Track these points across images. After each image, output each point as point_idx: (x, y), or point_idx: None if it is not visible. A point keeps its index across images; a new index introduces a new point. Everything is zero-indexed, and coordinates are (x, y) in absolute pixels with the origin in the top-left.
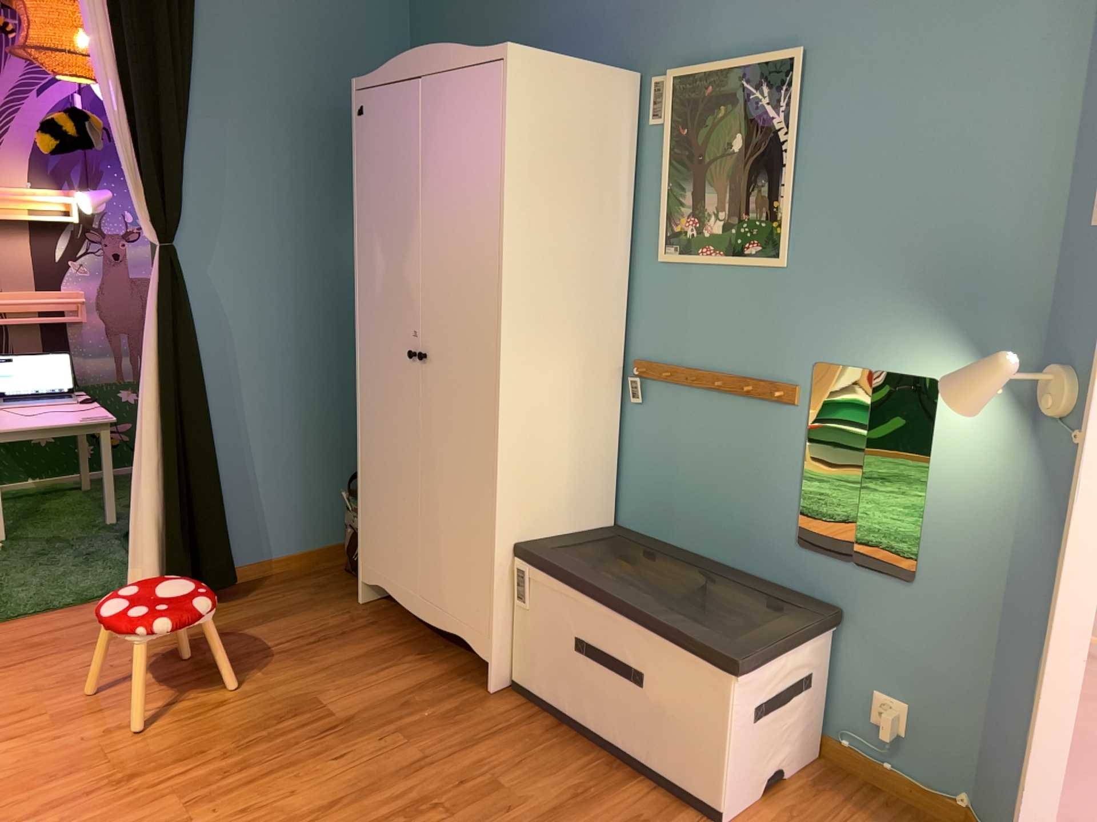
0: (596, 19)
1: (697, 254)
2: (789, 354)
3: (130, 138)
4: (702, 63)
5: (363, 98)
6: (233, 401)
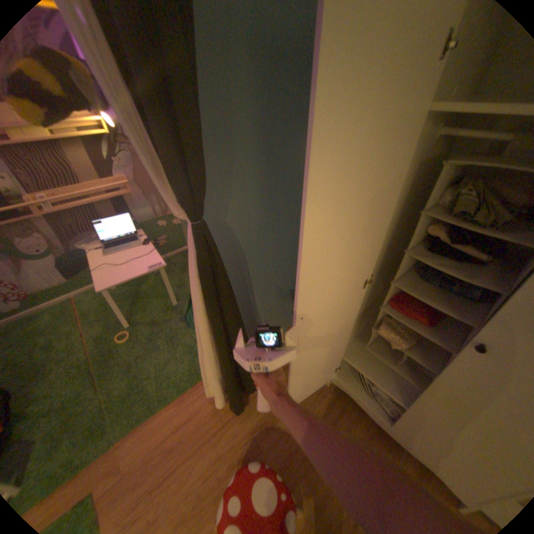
0: None
1: None
2: None
3: (127, 95)
4: None
5: None
6: (250, 294)
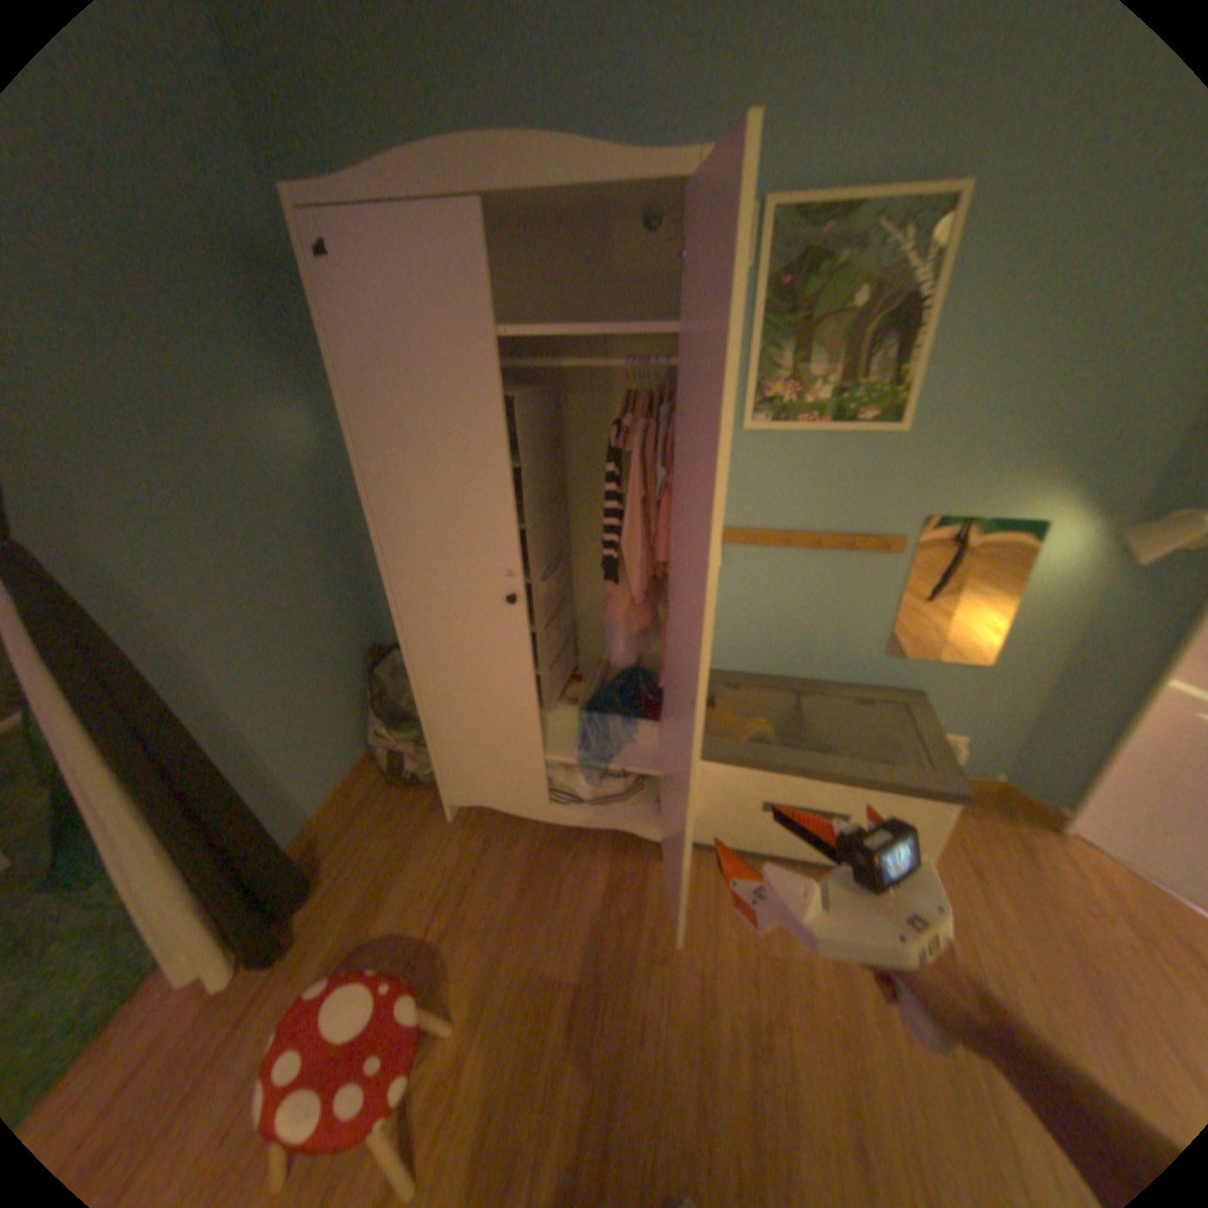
0: (634, 99)
1: (798, 420)
2: (899, 510)
3: None
4: (816, 185)
5: (321, 223)
6: (205, 700)
